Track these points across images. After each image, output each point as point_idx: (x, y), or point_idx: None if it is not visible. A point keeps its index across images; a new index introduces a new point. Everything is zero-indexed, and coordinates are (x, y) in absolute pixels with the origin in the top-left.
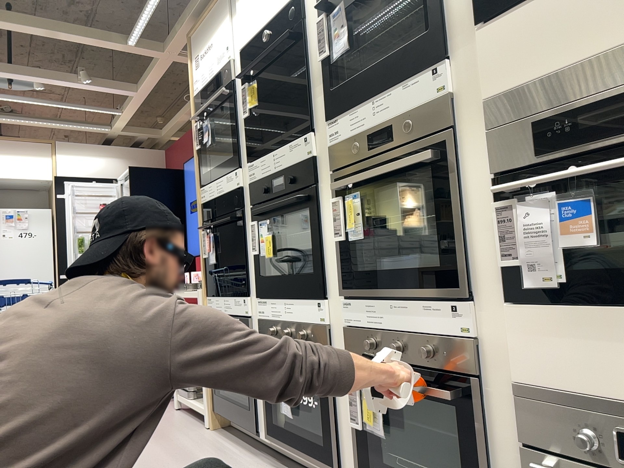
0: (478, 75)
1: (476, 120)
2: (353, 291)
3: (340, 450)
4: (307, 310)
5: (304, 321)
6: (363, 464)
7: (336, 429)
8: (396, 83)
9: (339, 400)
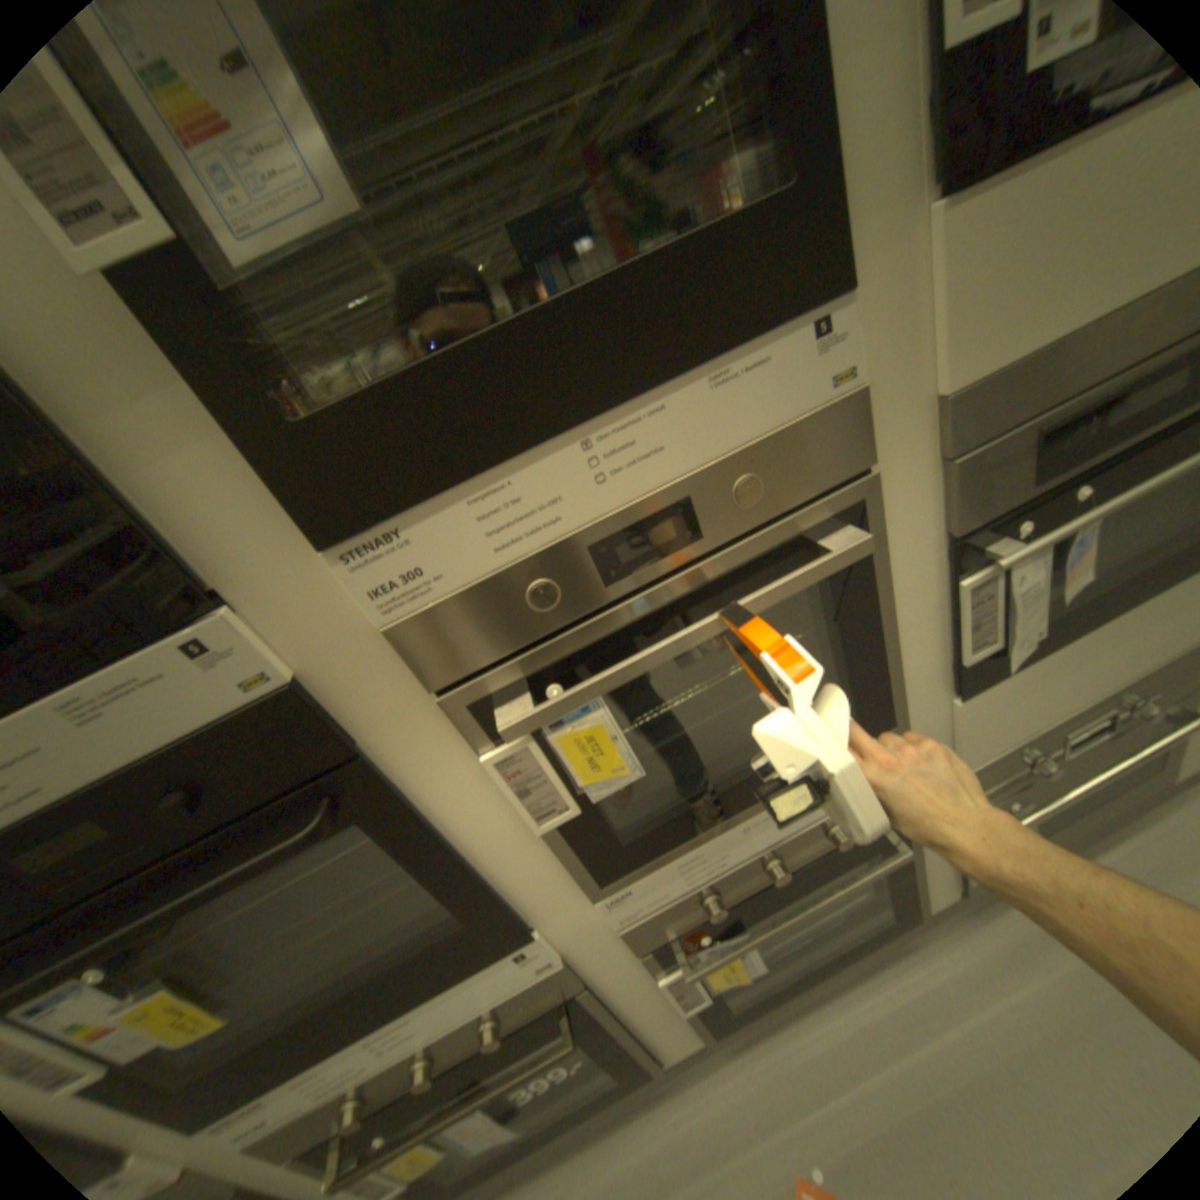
0: (941, 334)
1: (911, 439)
2: (631, 873)
3: (640, 1051)
4: (474, 992)
5: (474, 1013)
6: (710, 1025)
7: (628, 1044)
8: (684, 365)
9: (624, 1015)
